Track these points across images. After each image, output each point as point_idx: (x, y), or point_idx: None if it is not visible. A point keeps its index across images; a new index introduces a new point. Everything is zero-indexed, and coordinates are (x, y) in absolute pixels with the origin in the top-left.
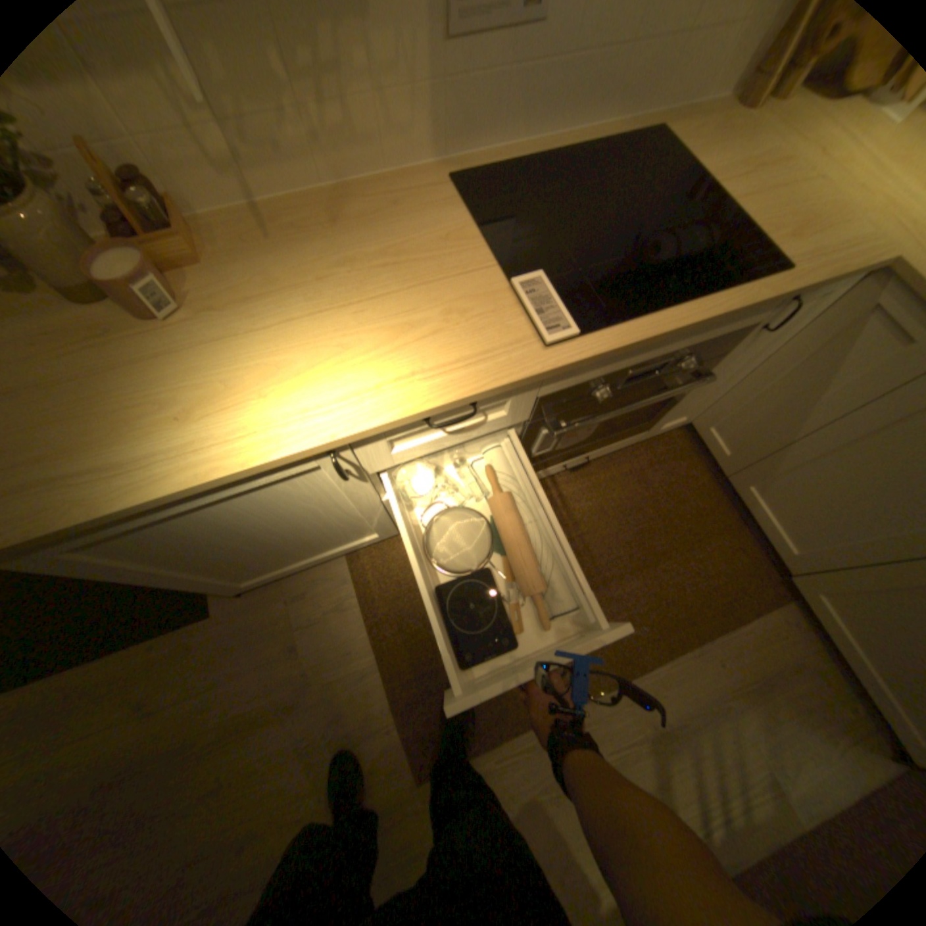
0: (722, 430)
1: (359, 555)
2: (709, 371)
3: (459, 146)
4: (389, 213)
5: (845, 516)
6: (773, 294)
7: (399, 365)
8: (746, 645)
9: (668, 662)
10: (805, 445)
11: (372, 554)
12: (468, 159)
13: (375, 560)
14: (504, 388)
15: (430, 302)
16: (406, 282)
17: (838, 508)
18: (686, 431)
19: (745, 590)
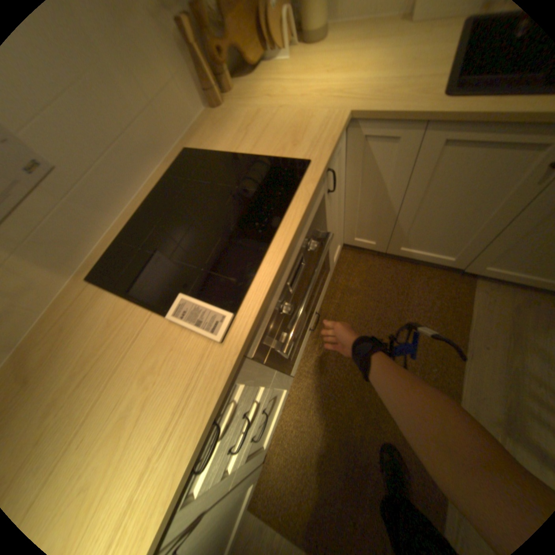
0: (359, 236)
1: (253, 500)
2: (325, 233)
3: (75, 260)
4: (57, 343)
5: (455, 229)
6: (313, 185)
7: (131, 466)
8: (483, 326)
9: (462, 377)
10: (402, 215)
11: (259, 491)
12: (89, 260)
13: (265, 494)
14: (217, 401)
15: (122, 386)
16: (97, 386)
17: (448, 227)
18: (344, 247)
19: (451, 298)
